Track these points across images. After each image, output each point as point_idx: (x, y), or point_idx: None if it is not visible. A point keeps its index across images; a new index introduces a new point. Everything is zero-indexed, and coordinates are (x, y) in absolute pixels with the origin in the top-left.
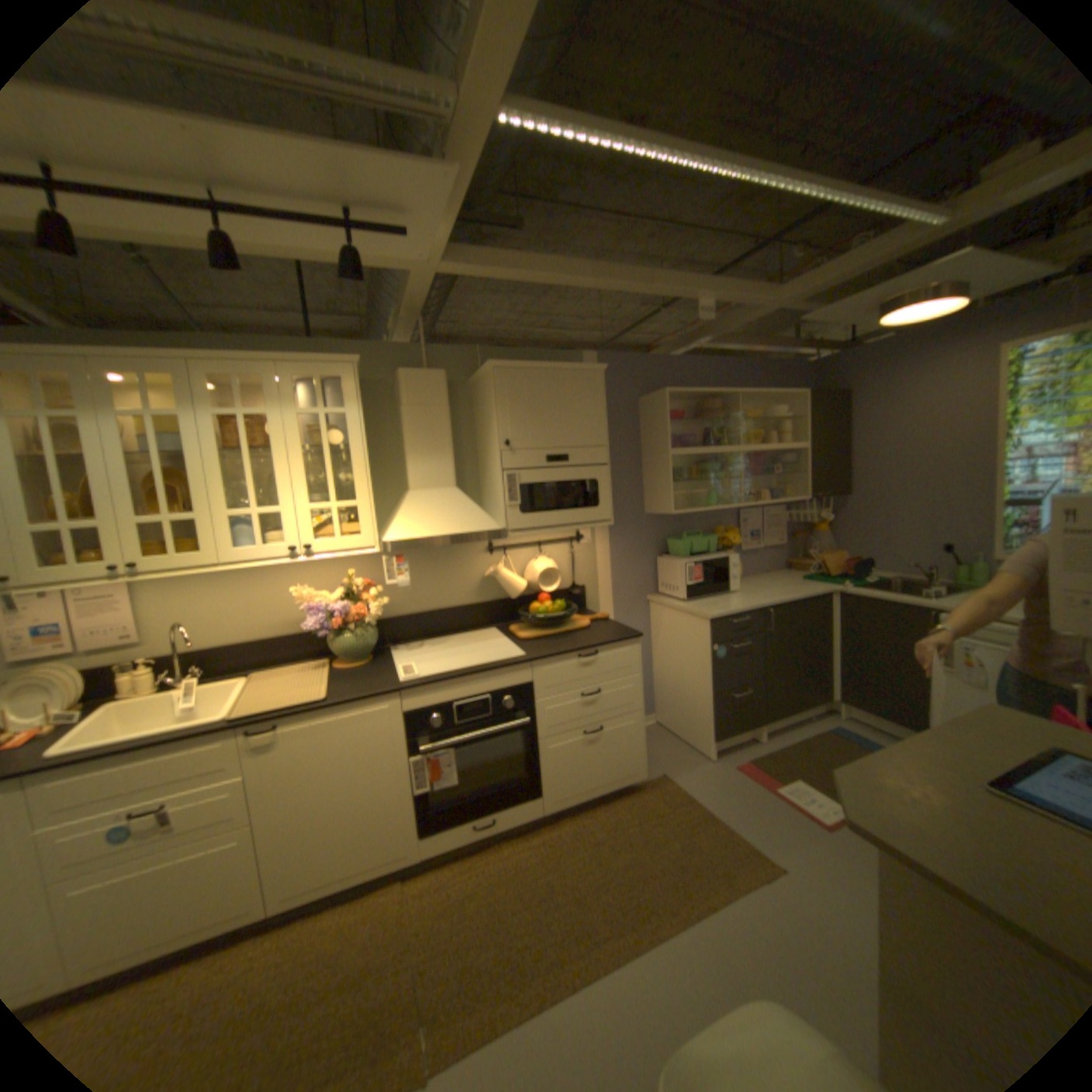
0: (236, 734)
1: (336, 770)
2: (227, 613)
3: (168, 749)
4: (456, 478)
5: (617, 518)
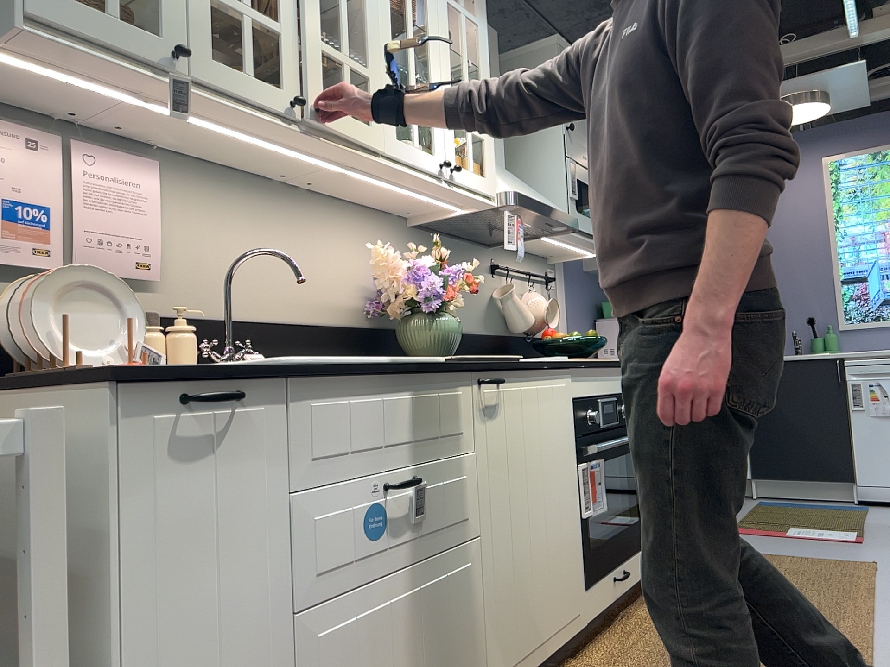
0: (472, 380)
1: (537, 465)
2: (264, 270)
3: (420, 383)
4: (505, 160)
5: (571, 268)
